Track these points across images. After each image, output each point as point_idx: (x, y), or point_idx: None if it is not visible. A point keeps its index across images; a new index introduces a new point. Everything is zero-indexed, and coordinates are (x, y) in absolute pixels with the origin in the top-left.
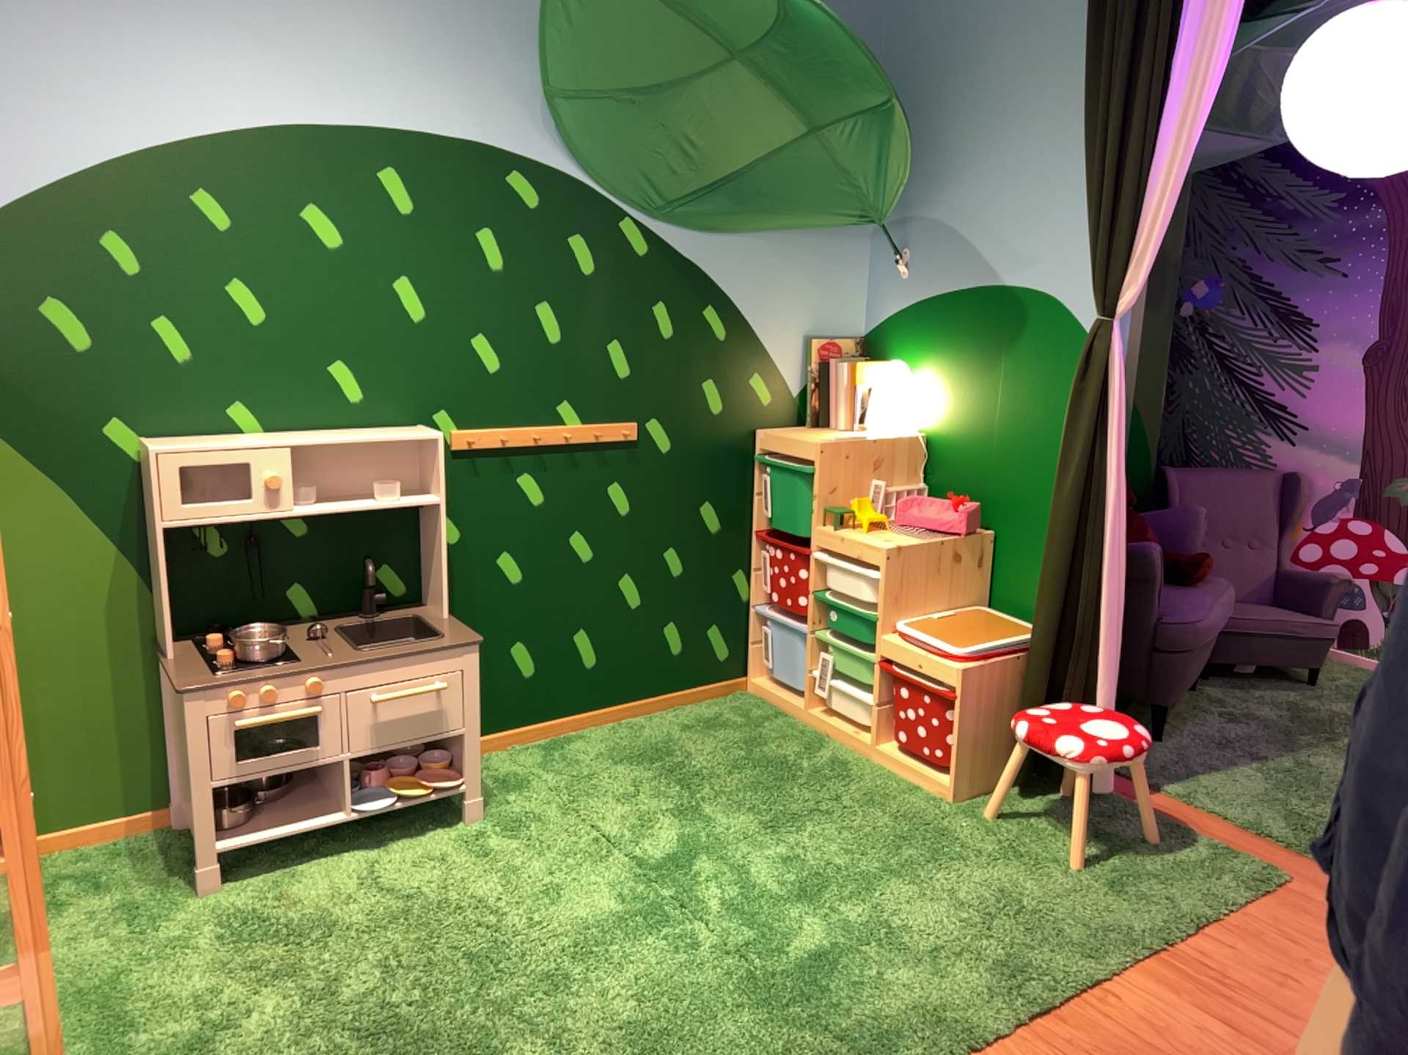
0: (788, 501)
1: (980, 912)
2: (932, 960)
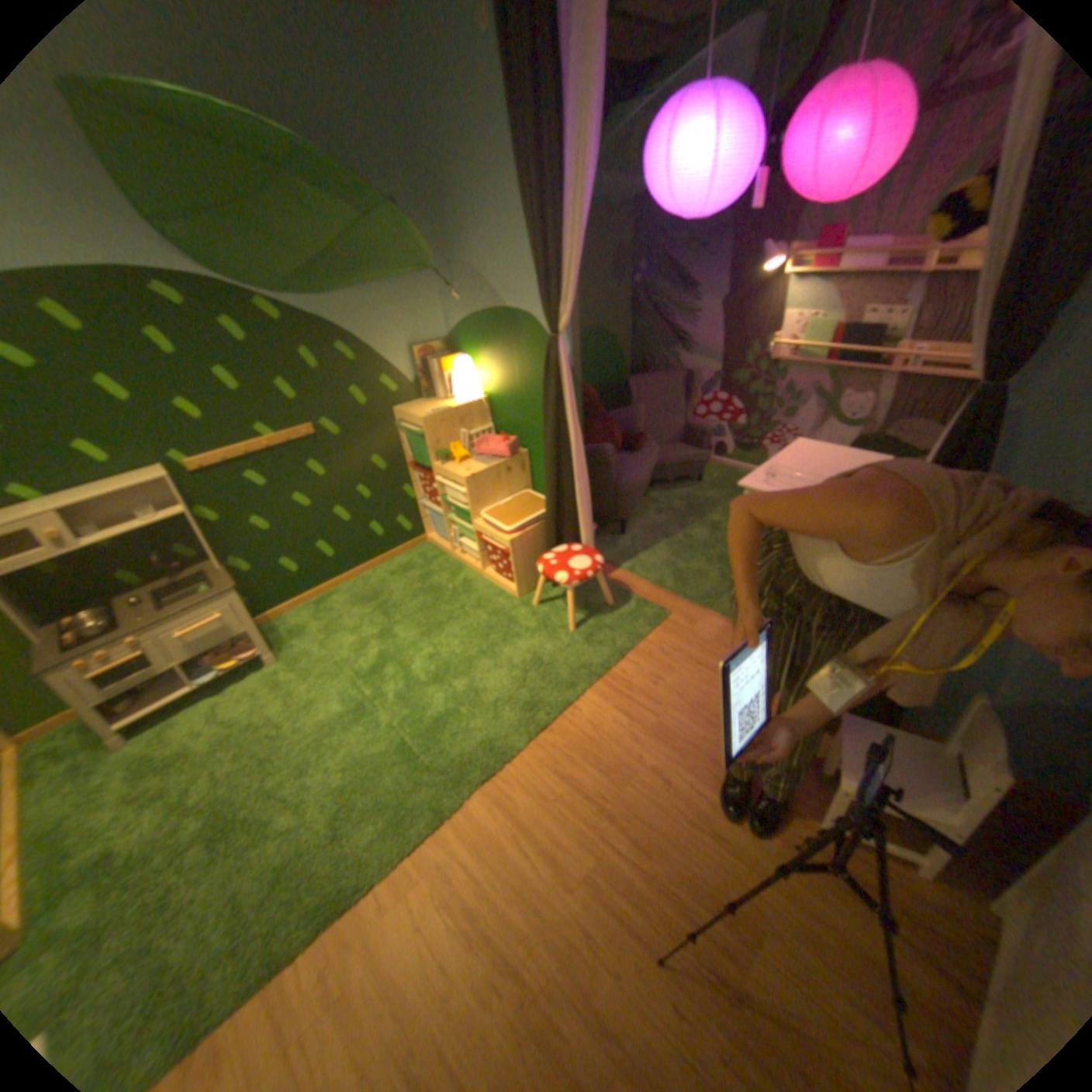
0: (415, 451)
1: (520, 672)
2: (492, 709)
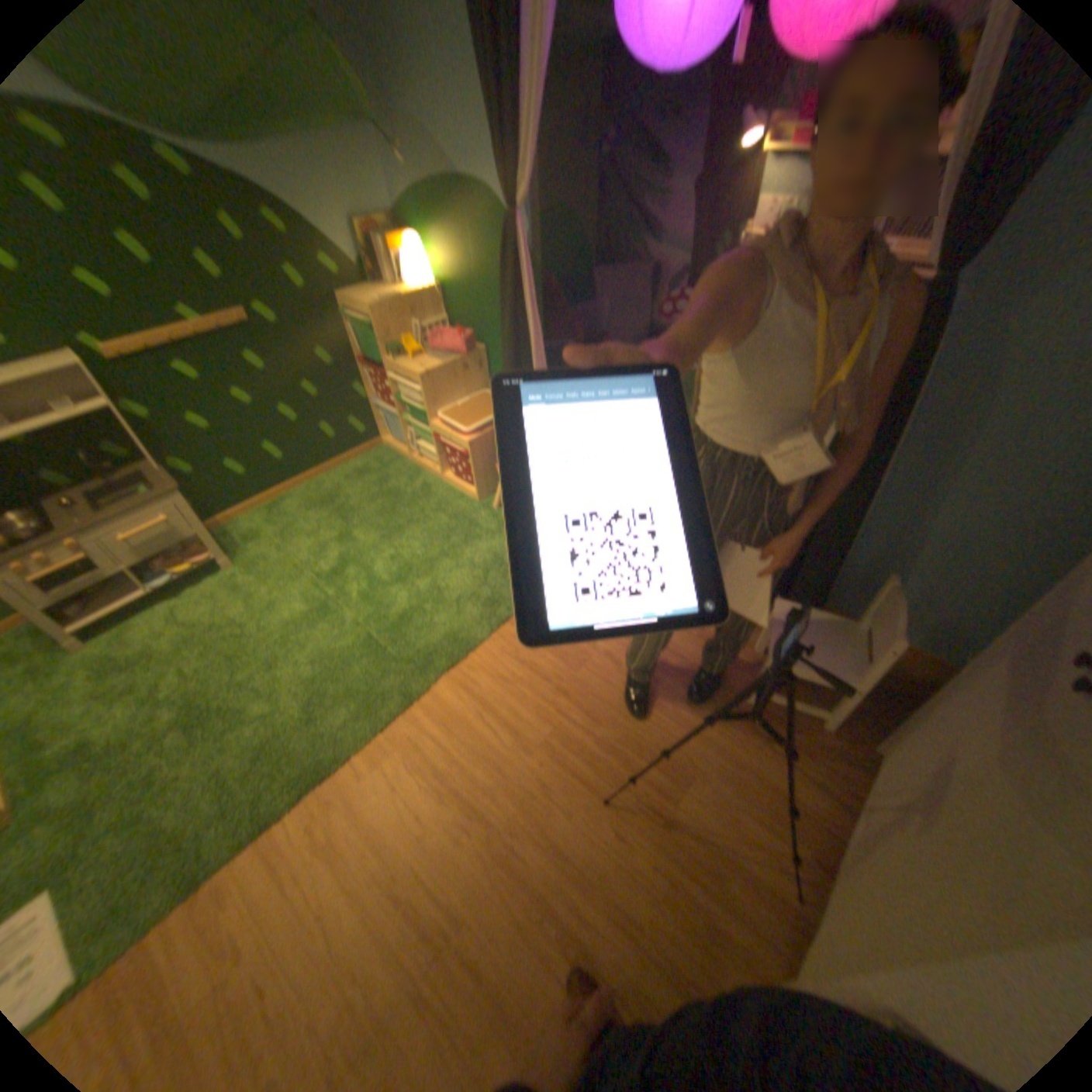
0: (364, 345)
1: (482, 572)
2: (456, 606)
